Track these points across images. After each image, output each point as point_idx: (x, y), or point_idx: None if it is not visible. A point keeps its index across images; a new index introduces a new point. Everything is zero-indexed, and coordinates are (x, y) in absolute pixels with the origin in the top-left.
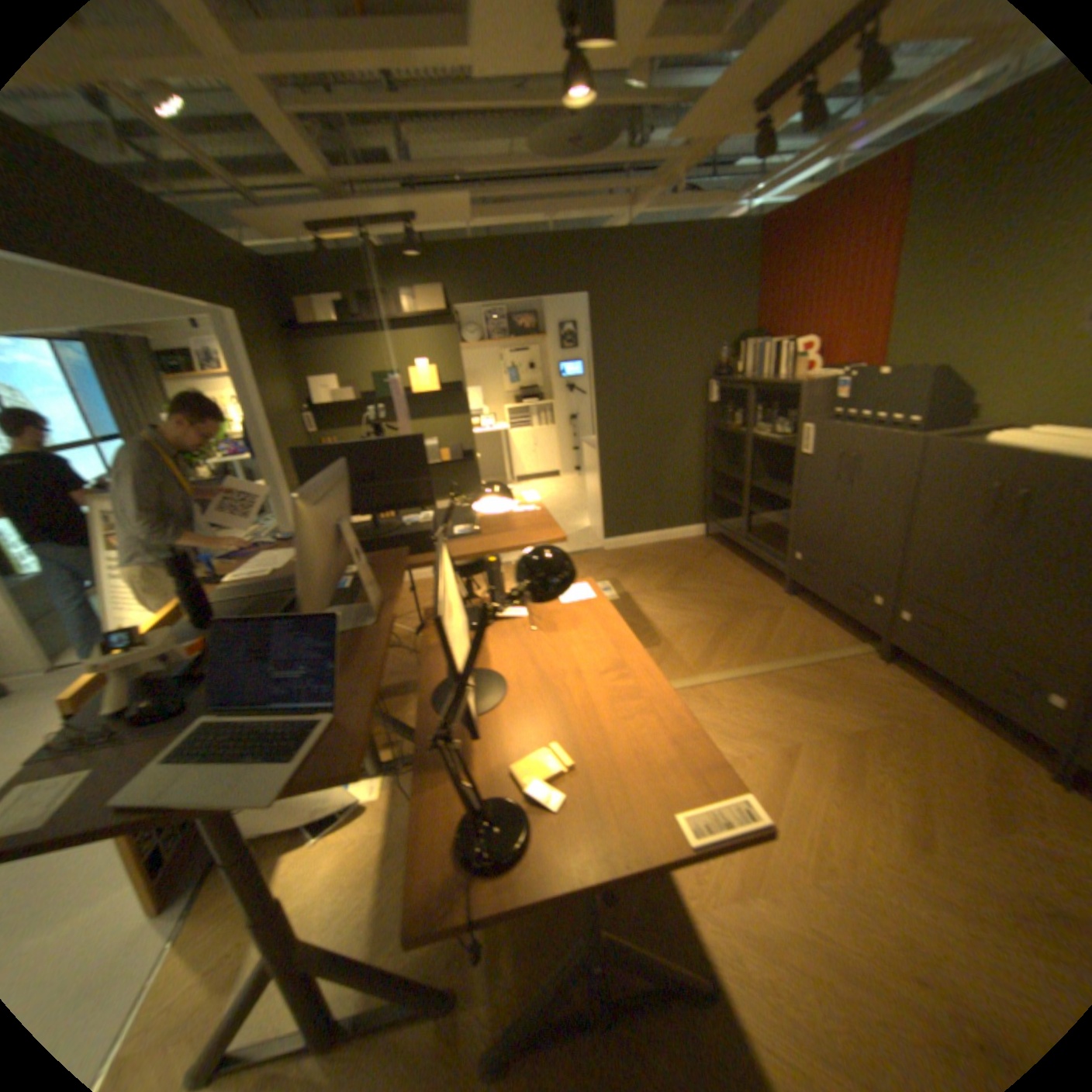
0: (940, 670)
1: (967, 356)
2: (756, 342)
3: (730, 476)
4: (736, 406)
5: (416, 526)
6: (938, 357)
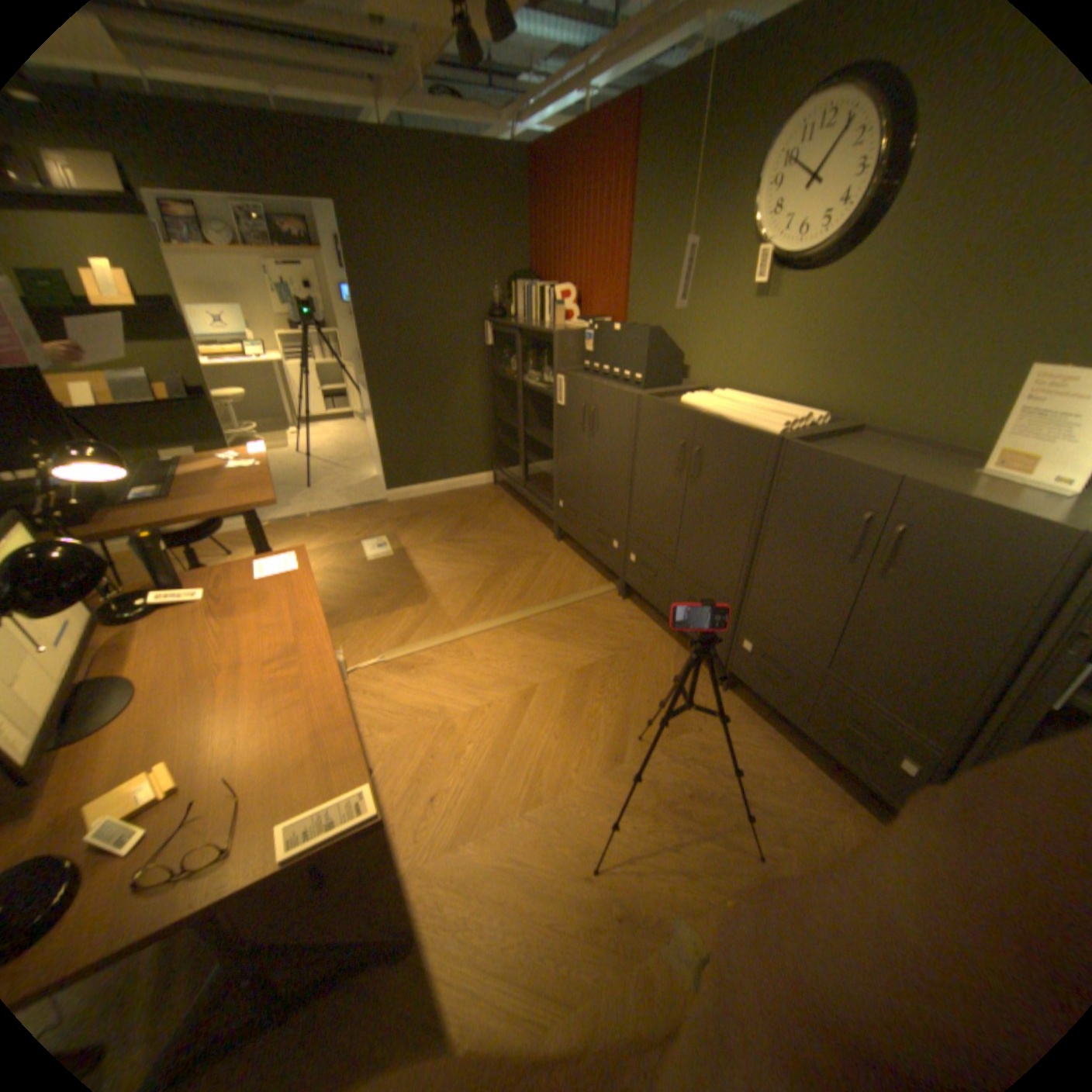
0: (657, 602)
1: (683, 318)
2: (528, 284)
3: (512, 424)
4: (515, 352)
5: (81, 489)
6: (664, 317)
